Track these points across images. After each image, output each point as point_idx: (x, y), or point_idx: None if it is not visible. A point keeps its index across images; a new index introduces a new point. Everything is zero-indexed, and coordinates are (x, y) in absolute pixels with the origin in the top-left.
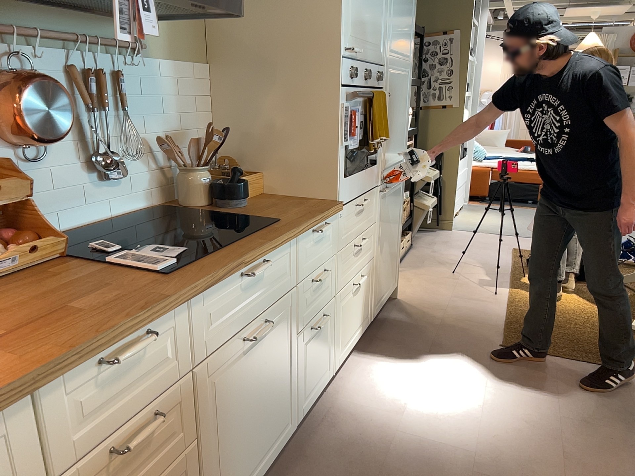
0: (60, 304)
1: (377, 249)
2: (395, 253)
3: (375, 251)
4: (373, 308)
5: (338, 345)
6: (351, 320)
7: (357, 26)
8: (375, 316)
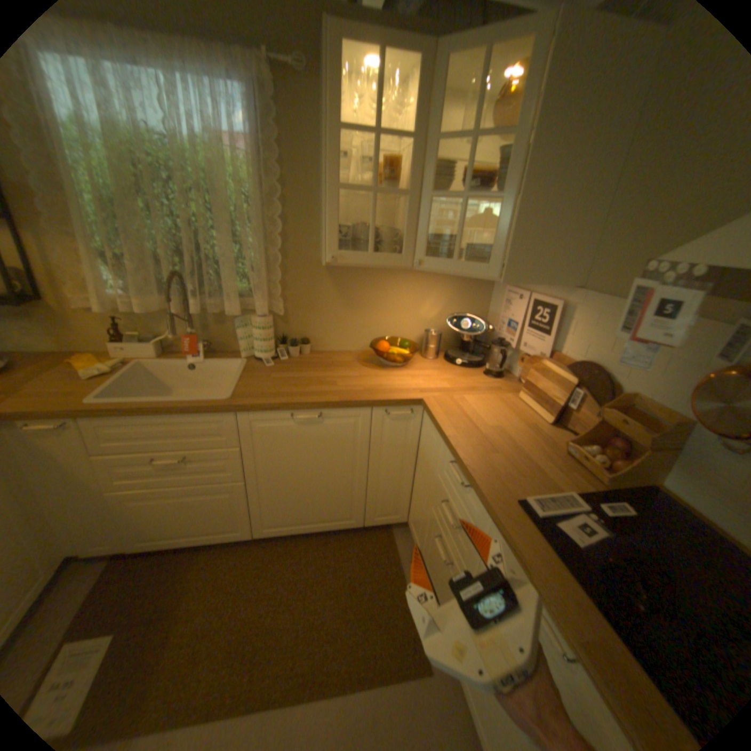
0: (506, 455)
1: None
2: None
3: None
4: None
5: None
6: None
7: None
8: None
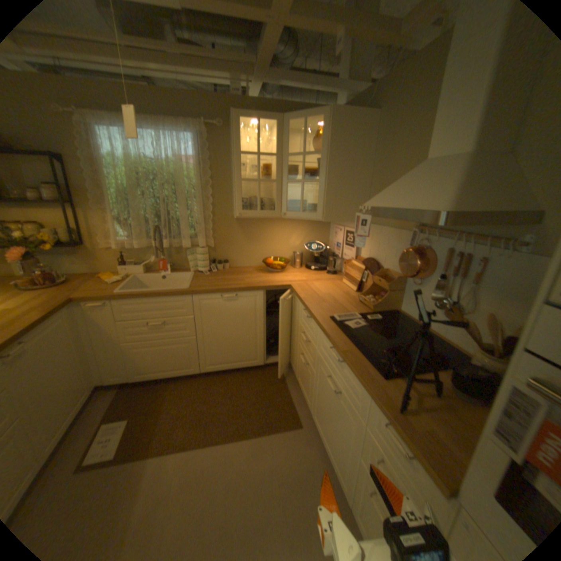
0: (328, 303)
1: None
2: None
3: None
4: None
5: None
6: None
7: None
8: None
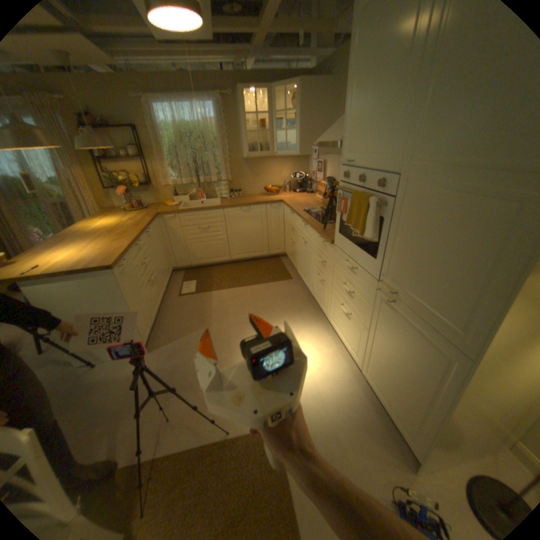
0: (303, 206)
1: (371, 333)
2: (412, 409)
3: (369, 331)
4: (362, 366)
5: (331, 314)
6: (339, 321)
7: (354, 144)
8: (365, 380)
